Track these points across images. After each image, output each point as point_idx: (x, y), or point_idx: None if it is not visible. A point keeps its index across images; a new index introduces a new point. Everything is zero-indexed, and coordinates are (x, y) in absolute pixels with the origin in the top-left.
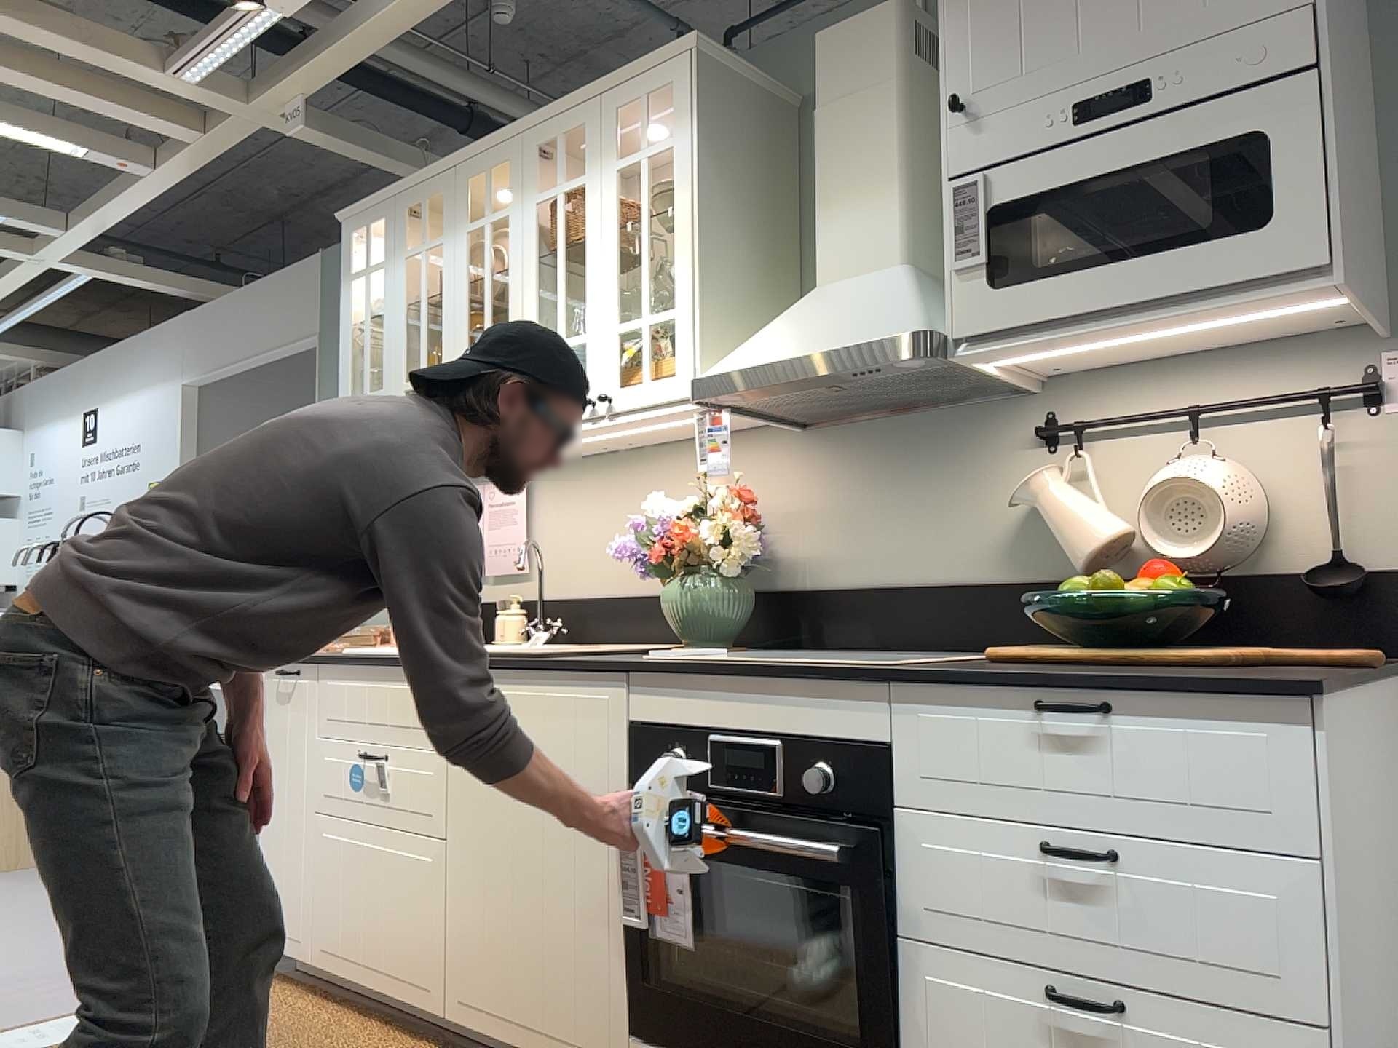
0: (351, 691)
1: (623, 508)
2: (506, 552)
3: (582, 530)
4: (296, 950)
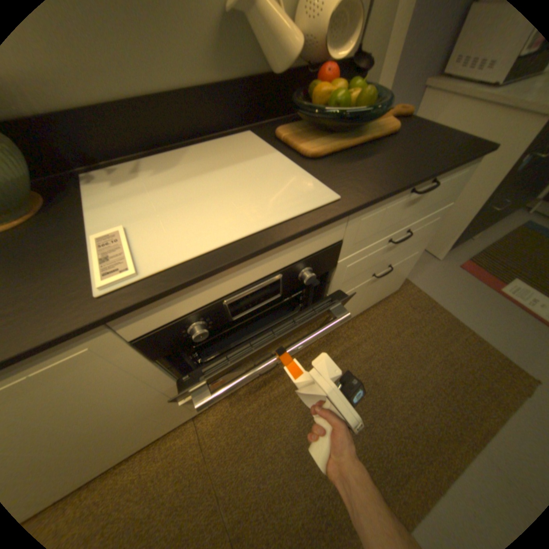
0: None
1: None
2: None
3: None
4: None
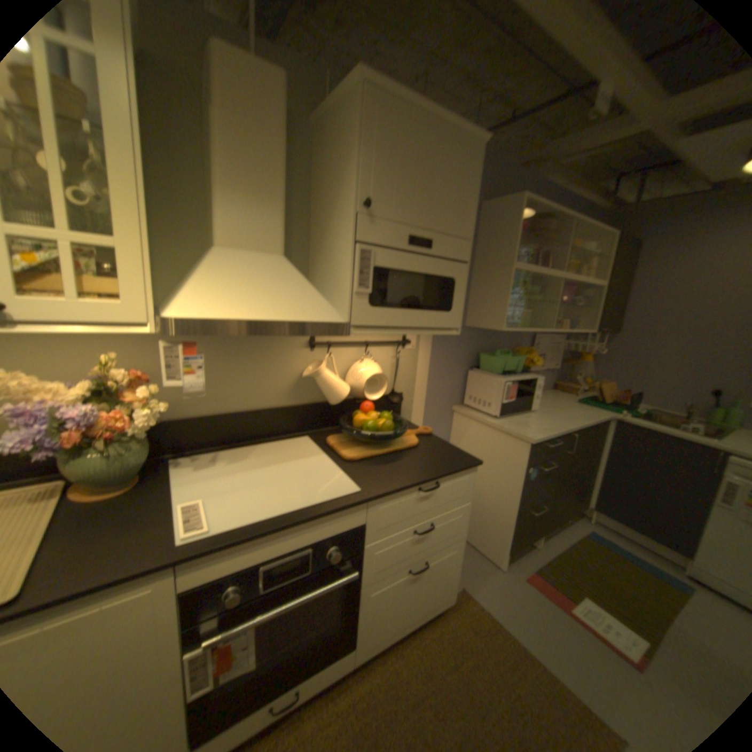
0: None
1: None
2: None
3: None
4: None
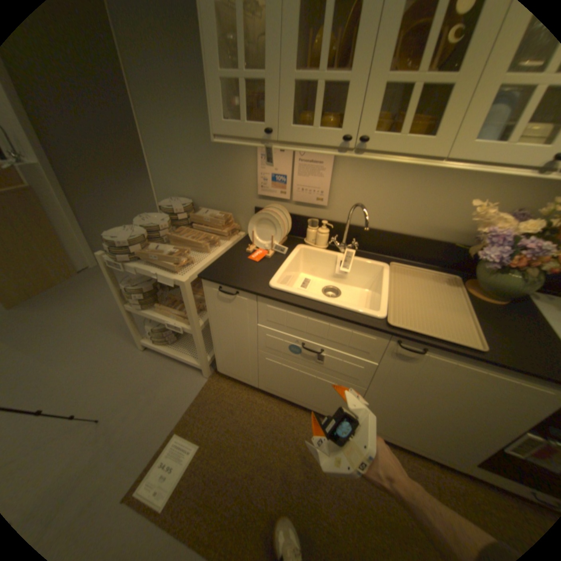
0: (291, 316)
1: (414, 185)
2: (313, 192)
3: (374, 190)
4: (248, 382)
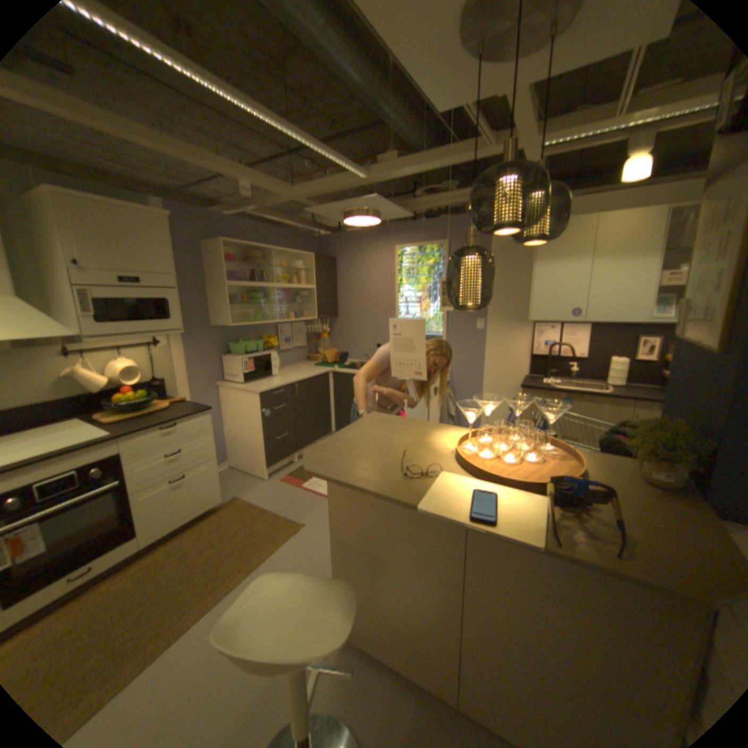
0: None
1: None
2: None
3: None
4: None
